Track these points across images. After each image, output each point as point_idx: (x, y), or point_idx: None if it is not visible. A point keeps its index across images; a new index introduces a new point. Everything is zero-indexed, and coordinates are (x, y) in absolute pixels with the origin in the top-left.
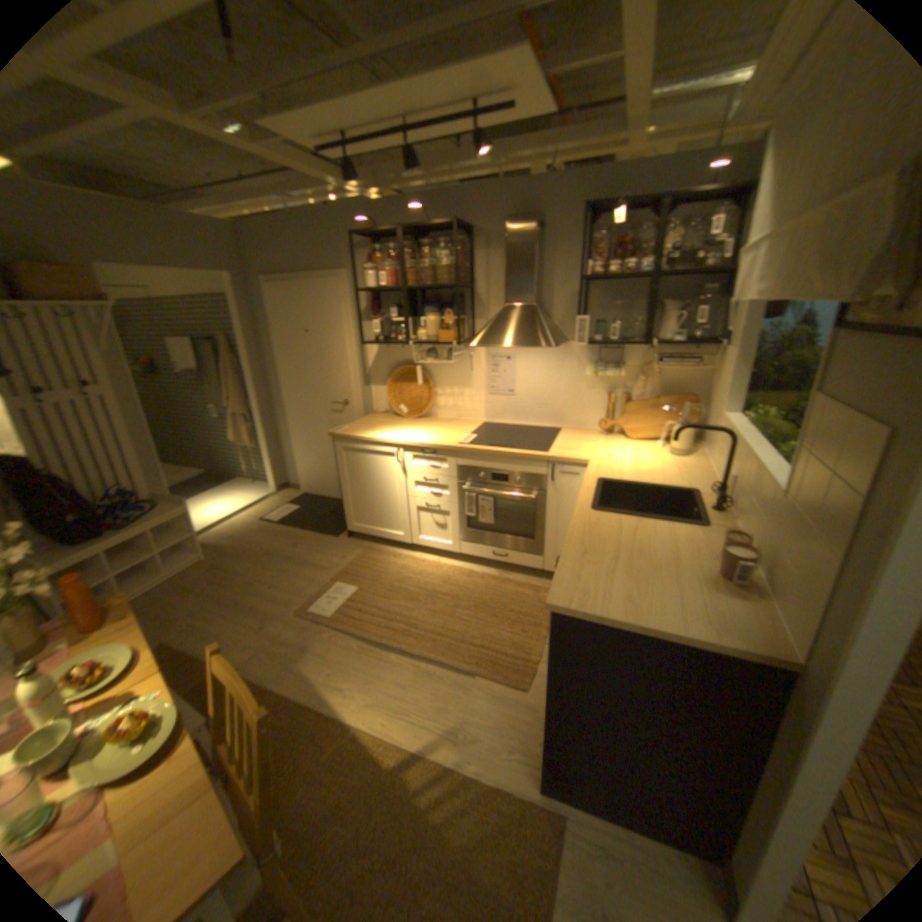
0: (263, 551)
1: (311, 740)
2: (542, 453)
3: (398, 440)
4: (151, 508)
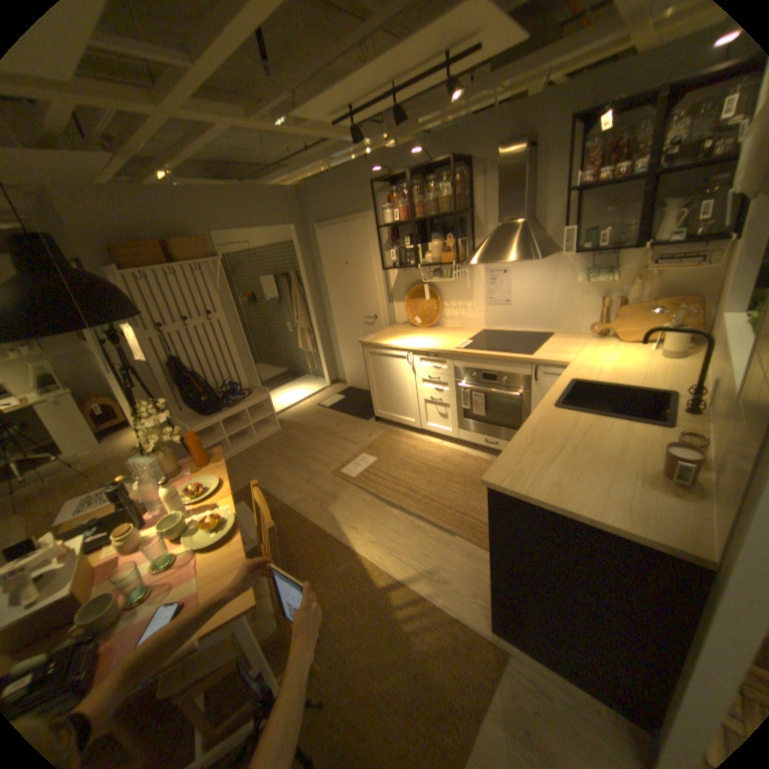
0: (318, 427)
1: (332, 558)
2: (527, 356)
3: (408, 346)
4: (250, 394)
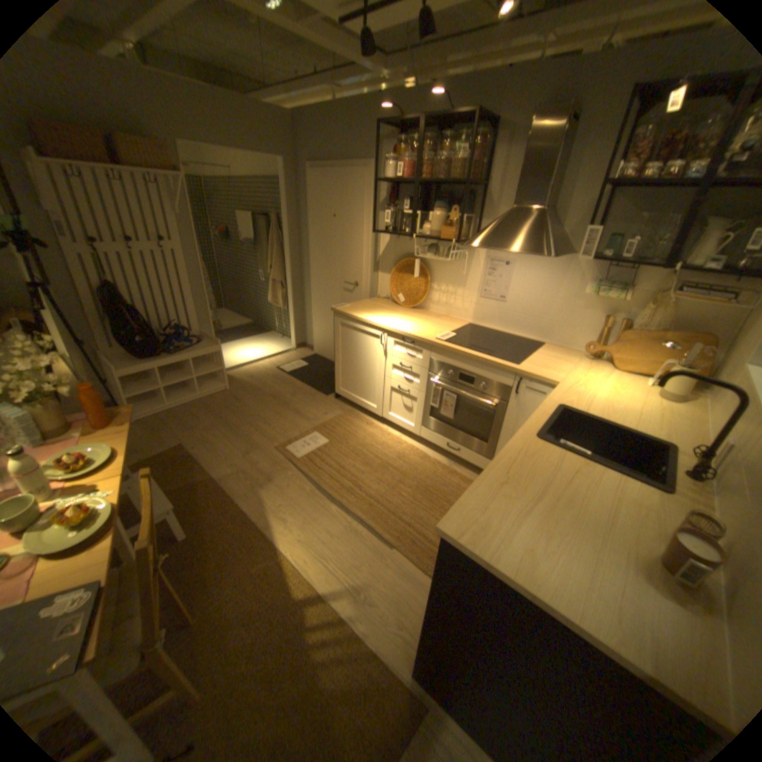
0: (271, 393)
1: (250, 553)
2: (513, 365)
3: (385, 326)
4: (199, 342)
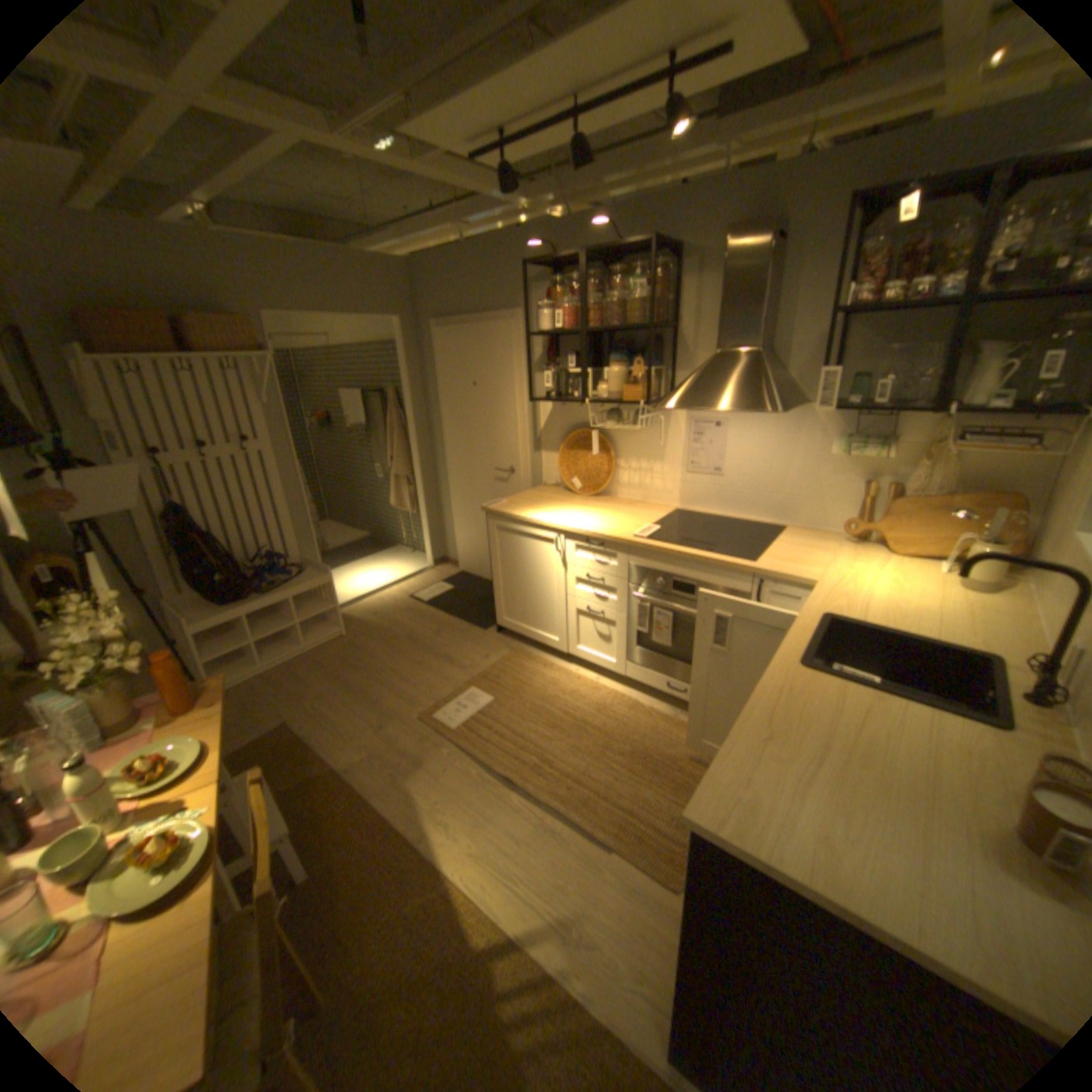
0: (405, 634)
1: (399, 883)
2: (748, 563)
3: (559, 525)
4: (299, 573)
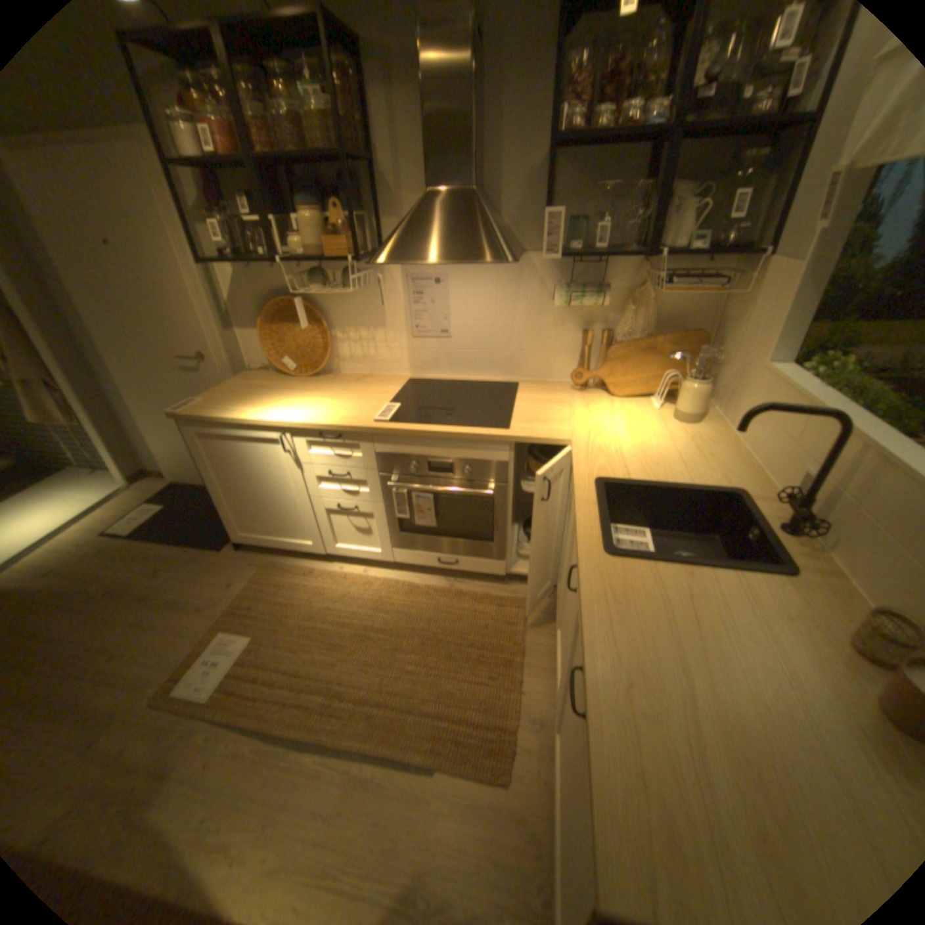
0: (106, 588)
1: None
2: (502, 431)
3: (282, 420)
4: None
